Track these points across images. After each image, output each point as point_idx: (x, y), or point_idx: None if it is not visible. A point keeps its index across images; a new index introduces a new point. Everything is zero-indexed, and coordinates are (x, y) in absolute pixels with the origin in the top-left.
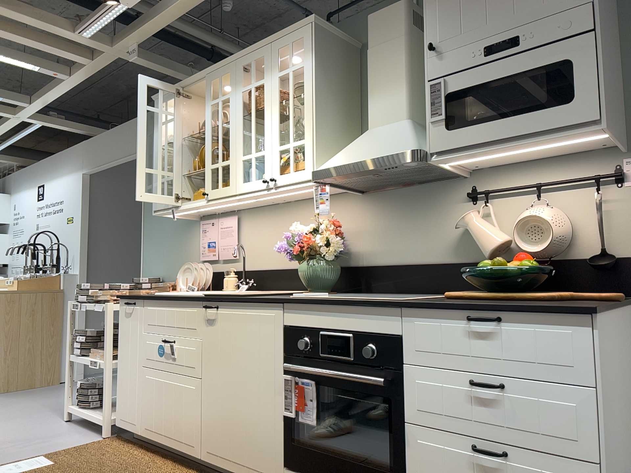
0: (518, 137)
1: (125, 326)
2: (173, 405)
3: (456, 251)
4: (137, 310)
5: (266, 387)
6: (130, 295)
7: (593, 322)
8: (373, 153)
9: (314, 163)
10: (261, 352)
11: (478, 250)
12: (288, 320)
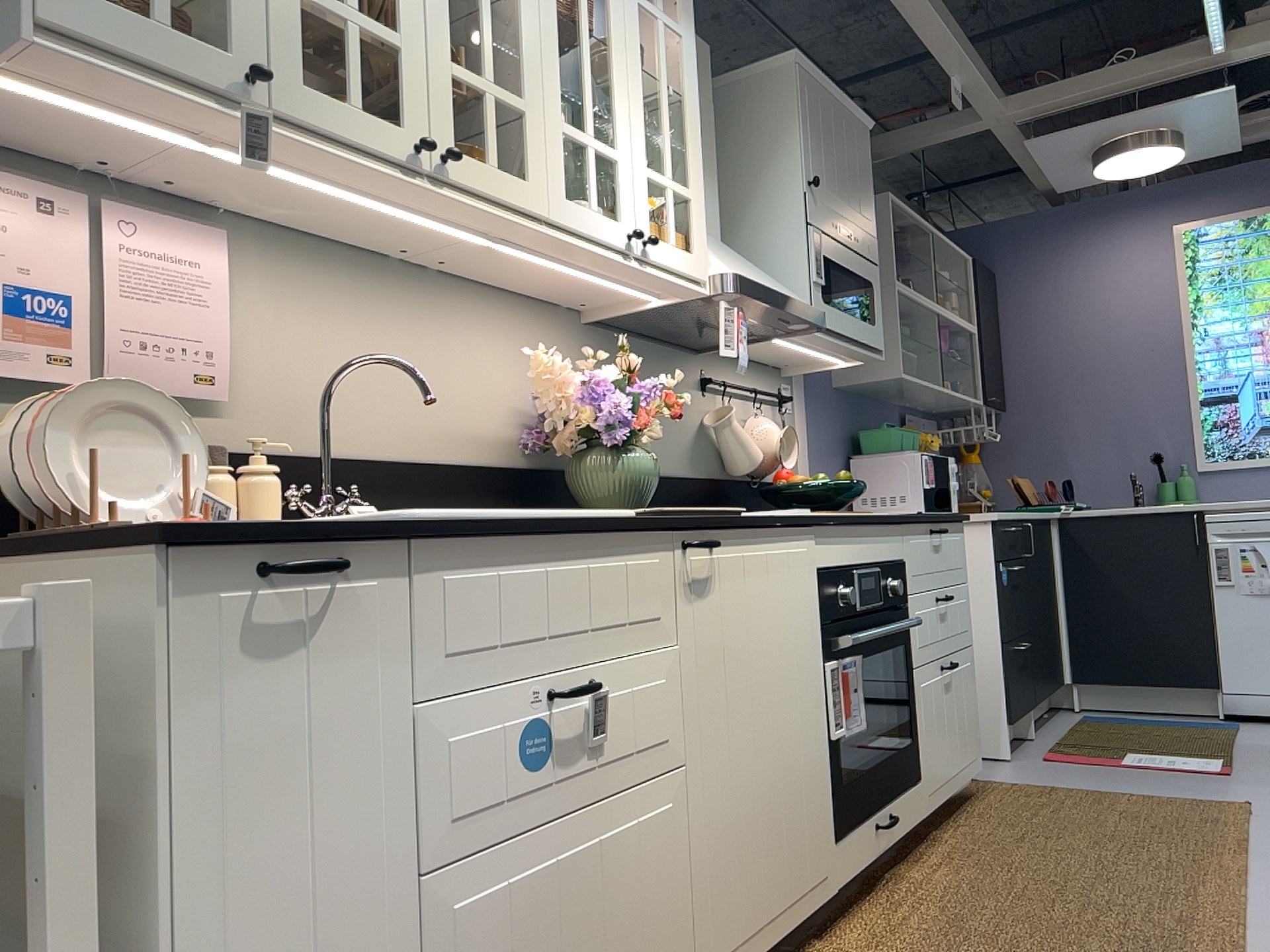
0: (853, 341)
1: (245, 714)
2: (602, 923)
3: (695, 460)
4: (356, 602)
5: (807, 700)
6: (225, 524)
7: (965, 528)
8: (781, 290)
9: (706, 252)
10: (796, 631)
11: (712, 462)
12: (823, 556)
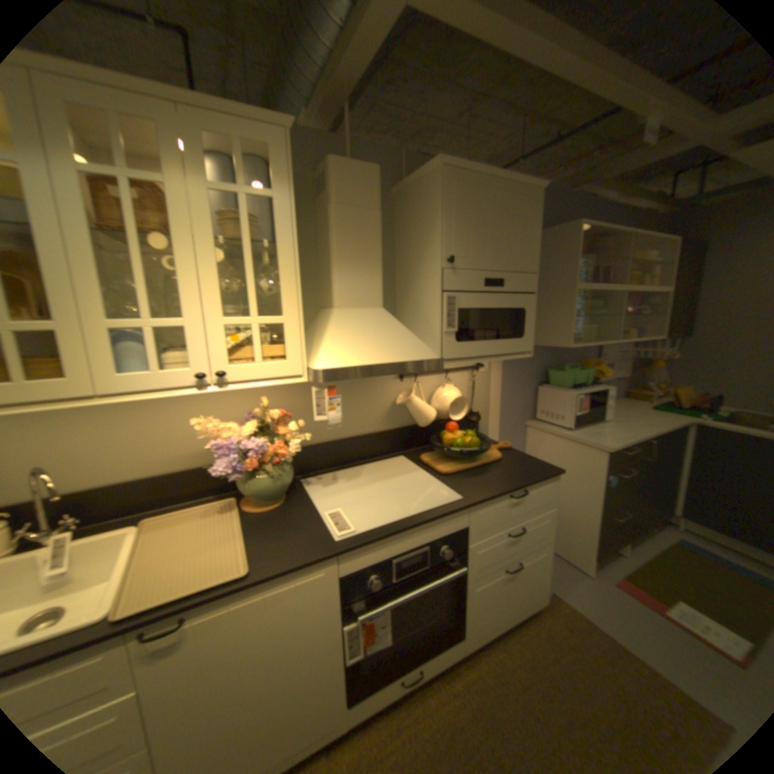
0: (493, 354)
1: None
2: None
3: (386, 420)
4: None
5: (314, 656)
6: None
7: (559, 477)
8: (393, 354)
9: (302, 353)
10: (301, 626)
11: (402, 417)
12: (347, 568)
